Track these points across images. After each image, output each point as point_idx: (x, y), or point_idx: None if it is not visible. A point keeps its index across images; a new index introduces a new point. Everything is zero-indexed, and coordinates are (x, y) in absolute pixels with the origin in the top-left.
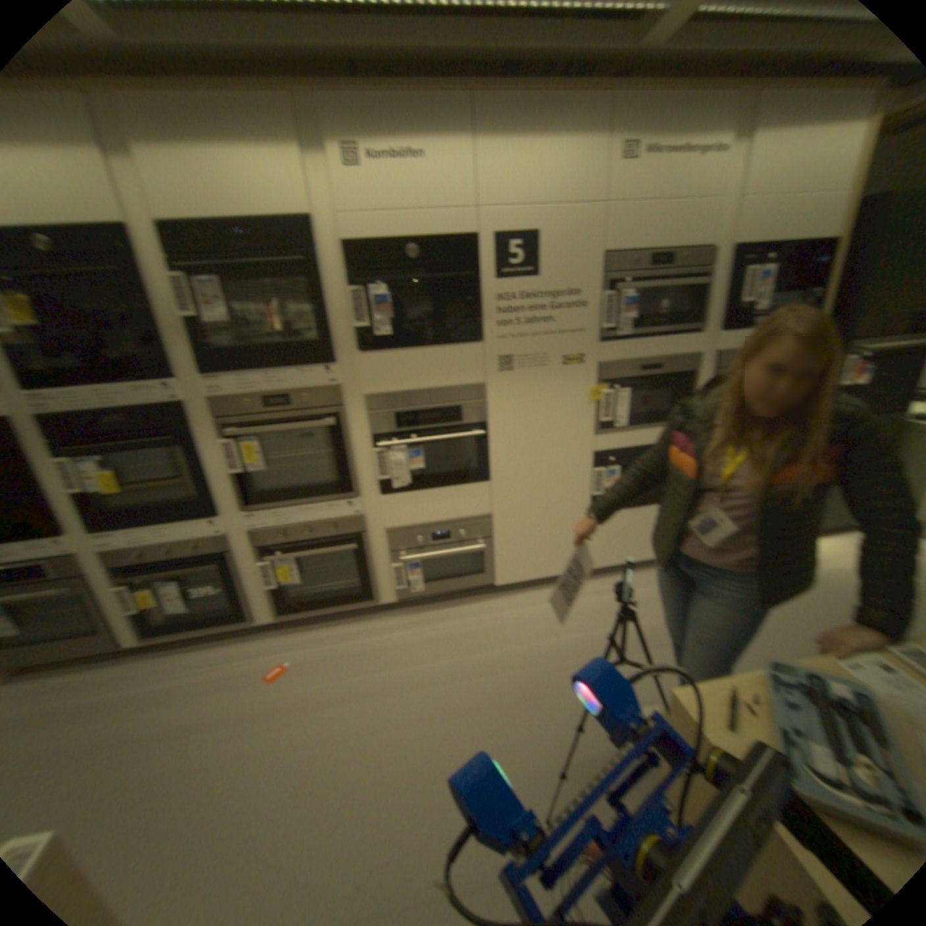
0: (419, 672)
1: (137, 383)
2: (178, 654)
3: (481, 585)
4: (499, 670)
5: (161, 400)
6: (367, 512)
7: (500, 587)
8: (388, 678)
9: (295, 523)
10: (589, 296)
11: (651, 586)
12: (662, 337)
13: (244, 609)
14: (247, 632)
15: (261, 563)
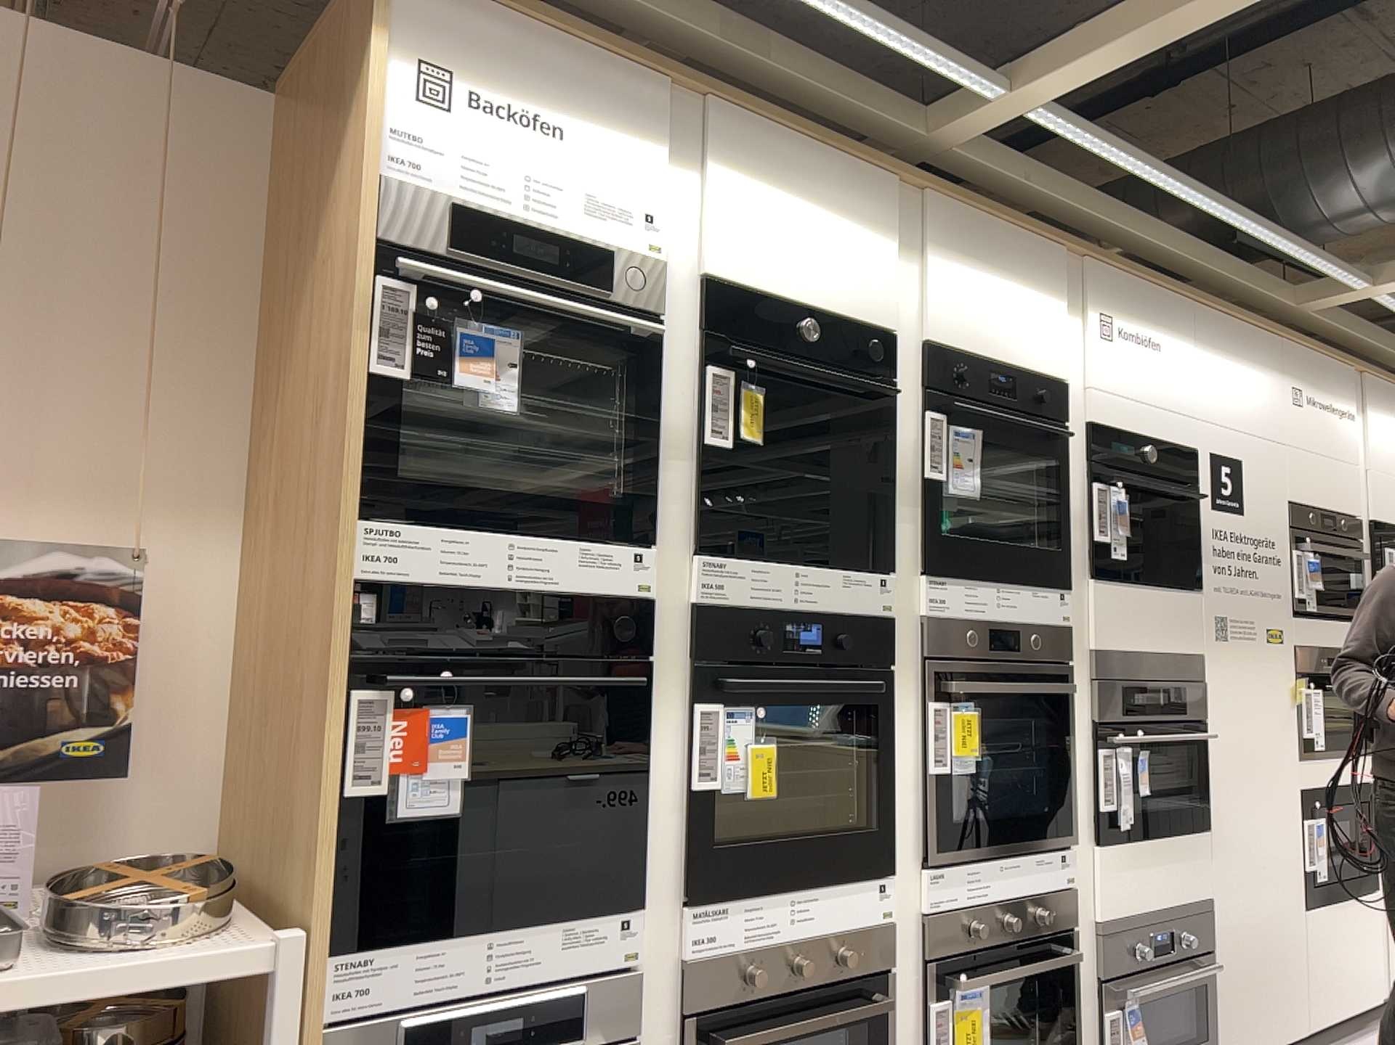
0: None
1: (861, 573)
2: None
3: None
4: None
5: (880, 609)
6: (1078, 881)
7: None
8: None
9: (997, 898)
10: (1280, 551)
11: None
12: (1333, 620)
13: None
14: None
15: (941, 999)
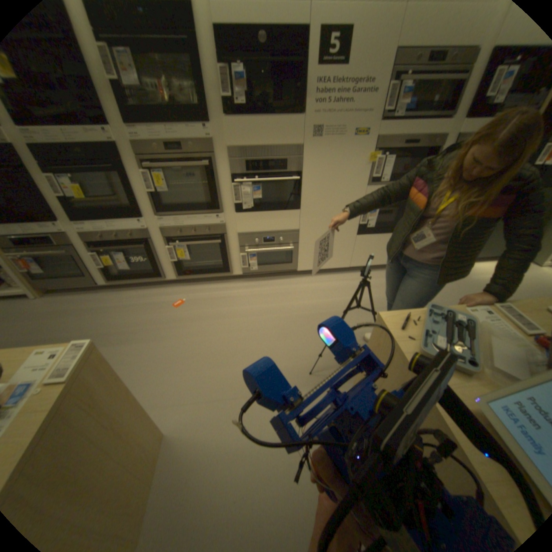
0: (254, 309)
1: (89, 128)
2: (129, 291)
3: (290, 271)
4: (296, 312)
5: (105, 141)
6: (229, 223)
7: (301, 273)
8: (238, 311)
9: (188, 226)
10: (382, 84)
11: (385, 279)
12: (425, 120)
13: (162, 271)
14: (164, 284)
15: (170, 247)
